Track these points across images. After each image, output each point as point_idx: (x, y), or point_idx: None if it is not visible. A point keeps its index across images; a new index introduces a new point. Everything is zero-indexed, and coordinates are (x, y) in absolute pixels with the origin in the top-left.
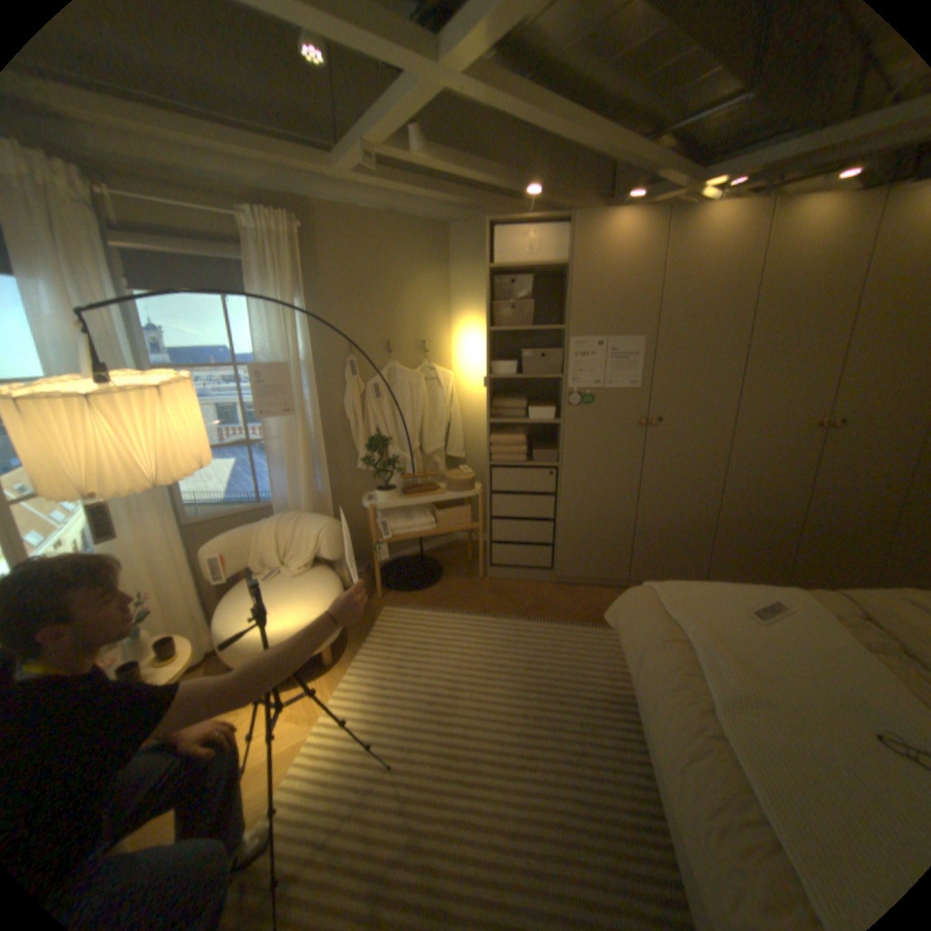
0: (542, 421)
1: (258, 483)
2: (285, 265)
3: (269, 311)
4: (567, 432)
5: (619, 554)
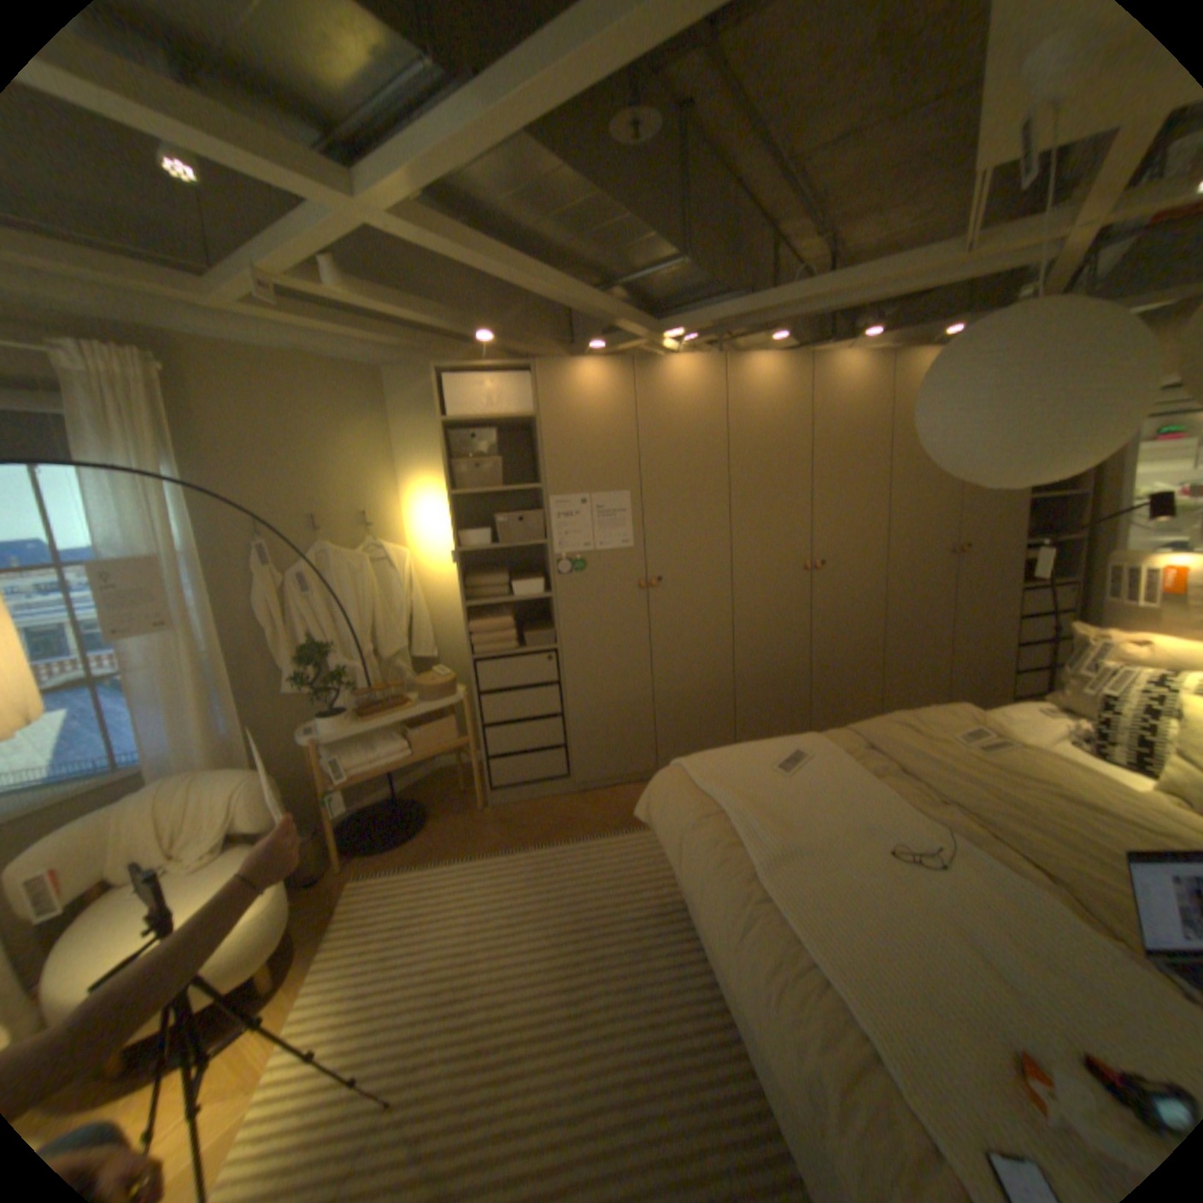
0: (531, 596)
1: (113, 740)
2: (141, 420)
3: (119, 484)
4: (562, 606)
5: (642, 739)
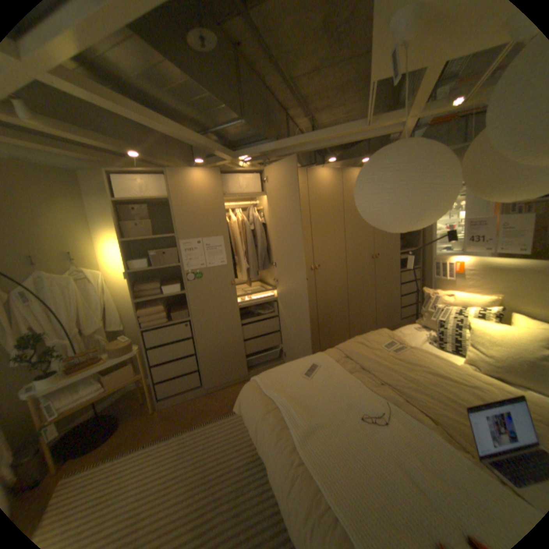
0: (173, 293)
1: None
2: None
3: None
4: (191, 297)
5: (239, 361)
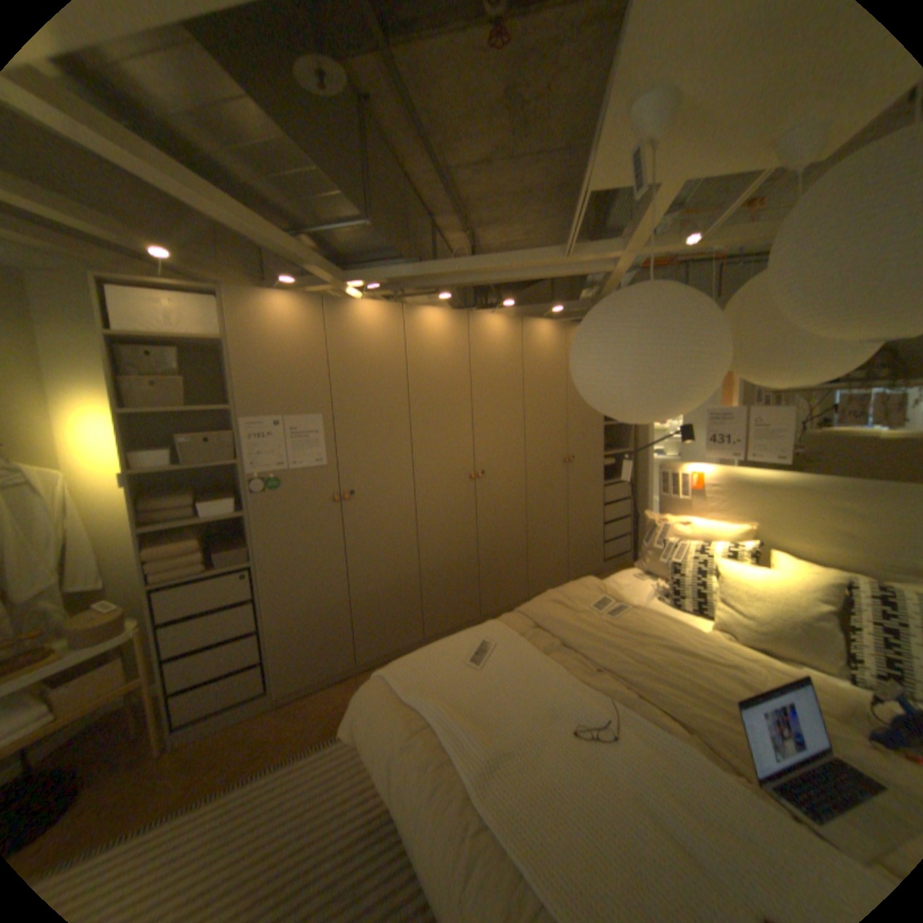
0: (220, 517)
1: None
2: None
3: None
4: (255, 524)
5: (340, 642)
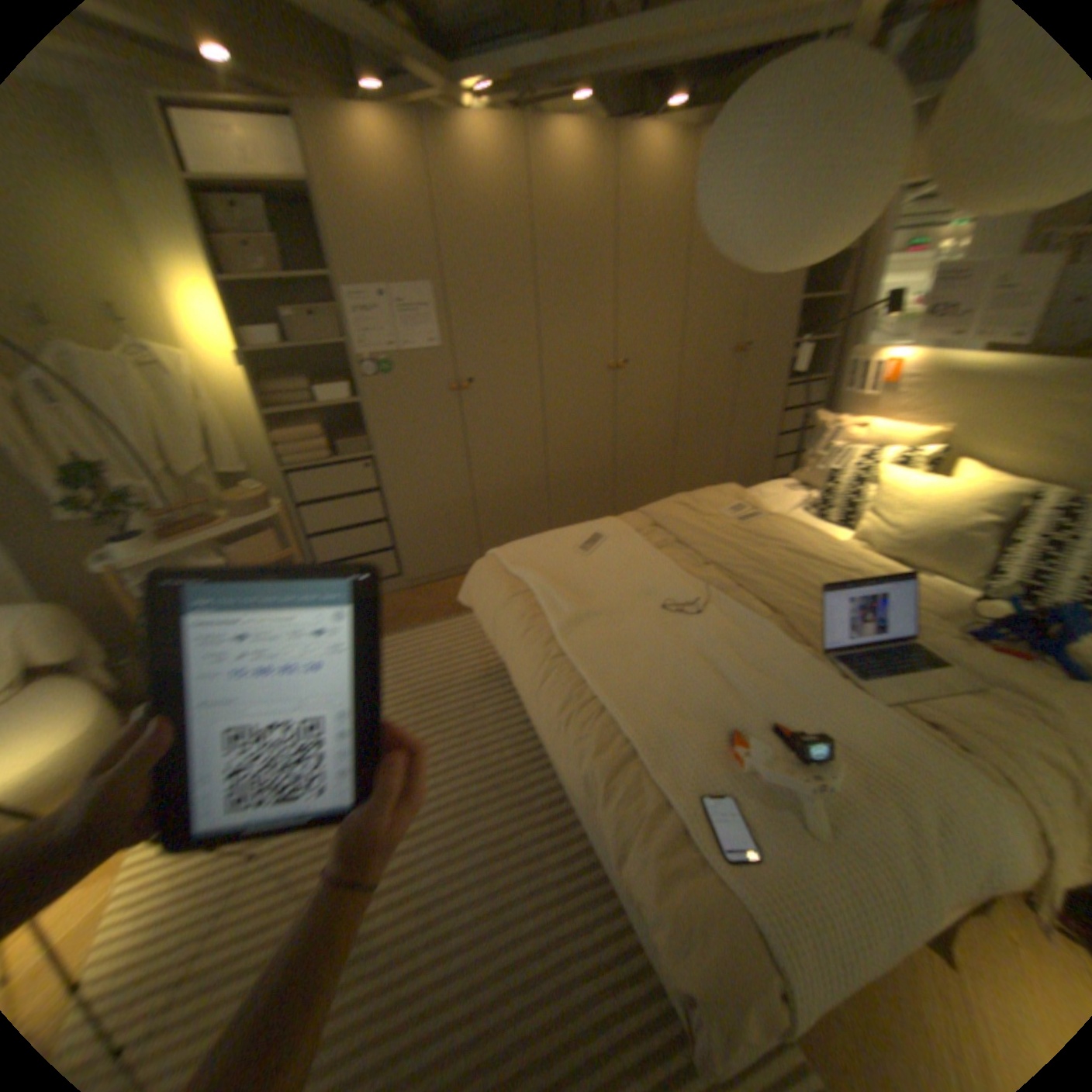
0: (340, 401)
1: None
2: None
3: None
4: (374, 410)
5: (468, 536)
